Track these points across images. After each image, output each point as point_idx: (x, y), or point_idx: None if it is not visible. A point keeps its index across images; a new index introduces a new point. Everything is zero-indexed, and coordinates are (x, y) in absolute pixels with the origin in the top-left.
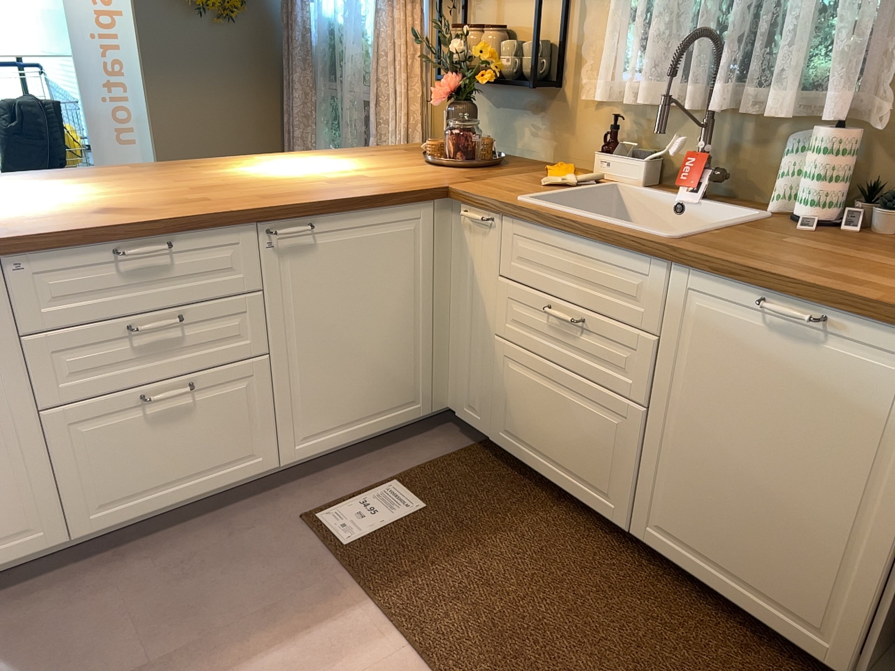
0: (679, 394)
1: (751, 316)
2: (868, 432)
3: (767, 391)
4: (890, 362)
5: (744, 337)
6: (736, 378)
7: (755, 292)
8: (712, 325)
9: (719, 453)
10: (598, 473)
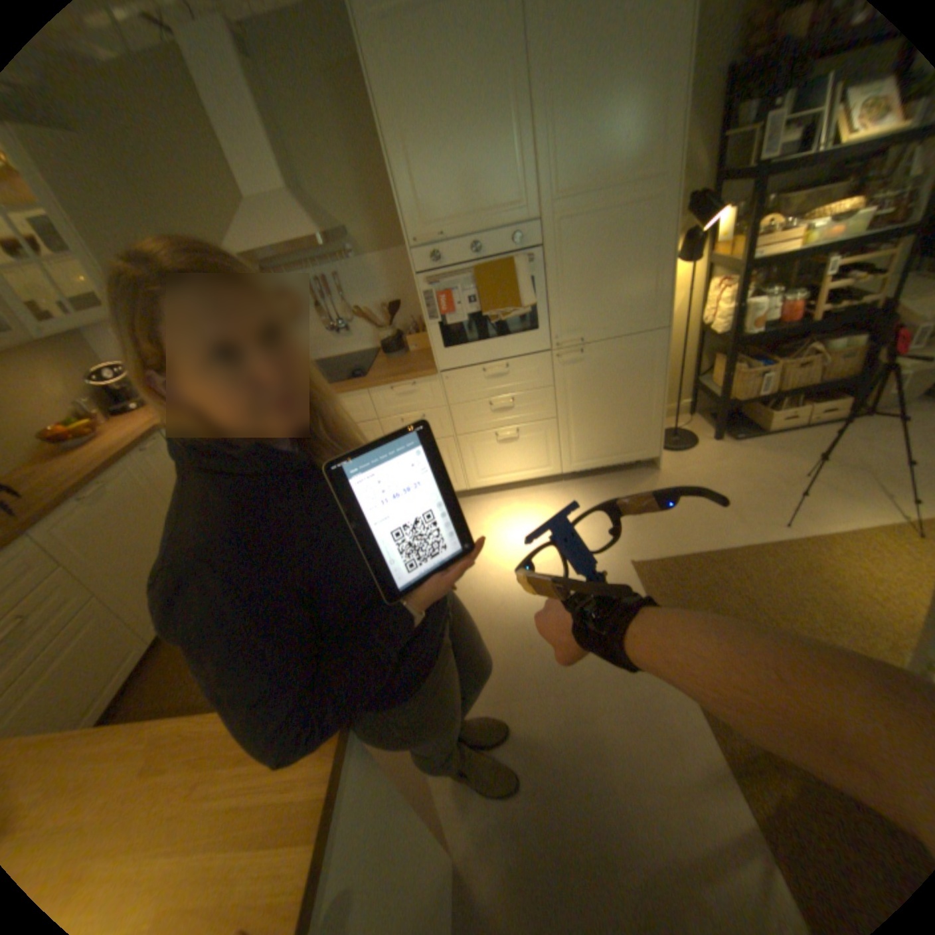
0: (94, 571)
1: (77, 511)
2: (140, 499)
3: (112, 525)
4: (120, 476)
5: (85, 520)
6: (100, 536)
7: (69, 503)
8: (71, 532)
9: (128, 564)
10: (114, 656)
